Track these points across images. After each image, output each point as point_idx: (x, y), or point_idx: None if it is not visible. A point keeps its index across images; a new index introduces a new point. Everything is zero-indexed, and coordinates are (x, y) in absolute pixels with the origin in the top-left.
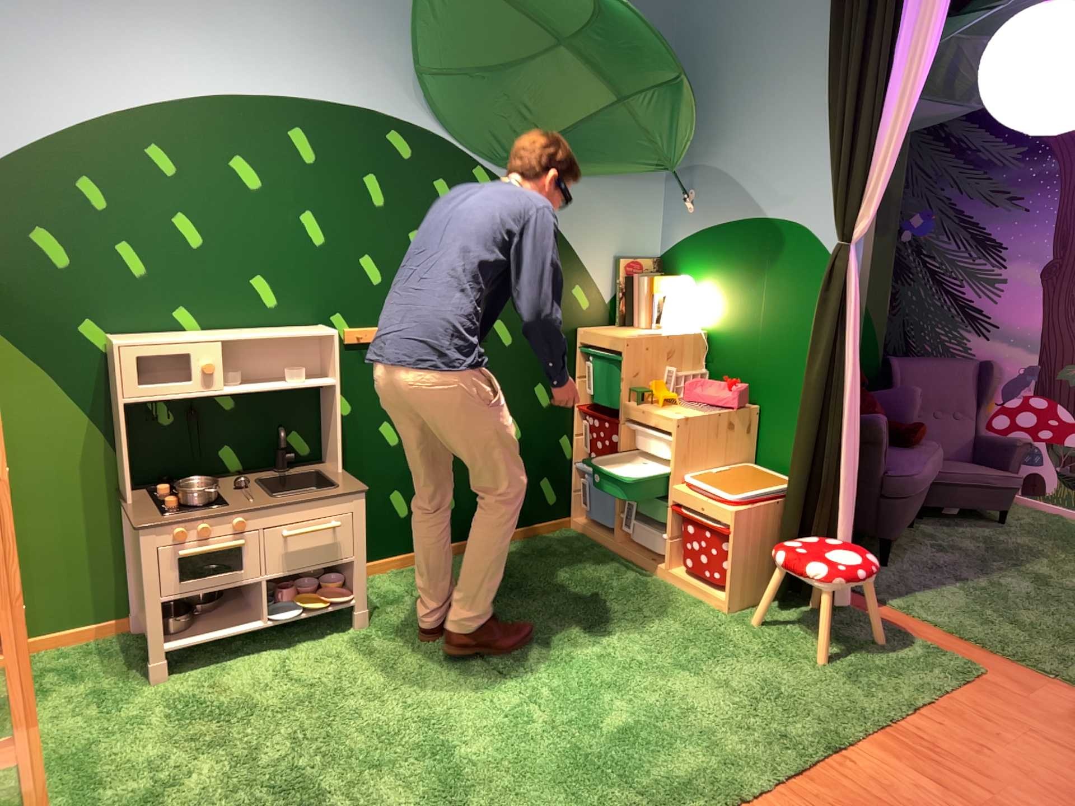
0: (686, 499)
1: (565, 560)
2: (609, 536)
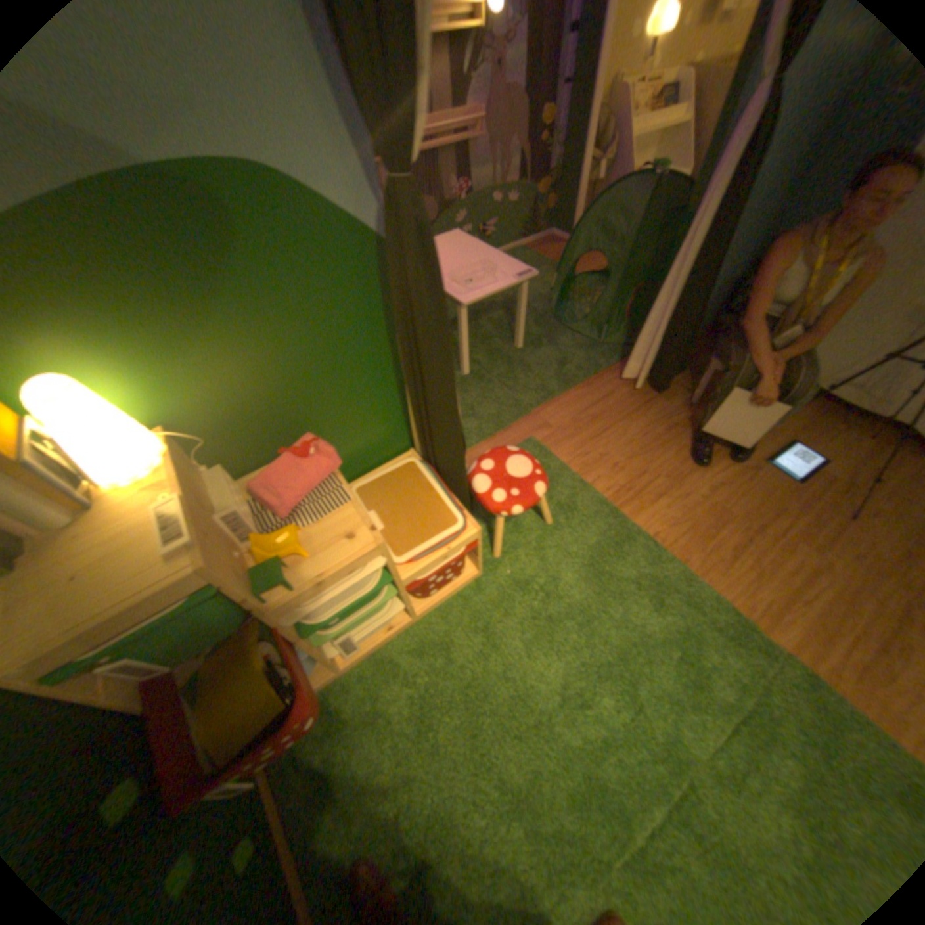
0: (420, 572)
1: (355, 747)
2: (312, 680)
